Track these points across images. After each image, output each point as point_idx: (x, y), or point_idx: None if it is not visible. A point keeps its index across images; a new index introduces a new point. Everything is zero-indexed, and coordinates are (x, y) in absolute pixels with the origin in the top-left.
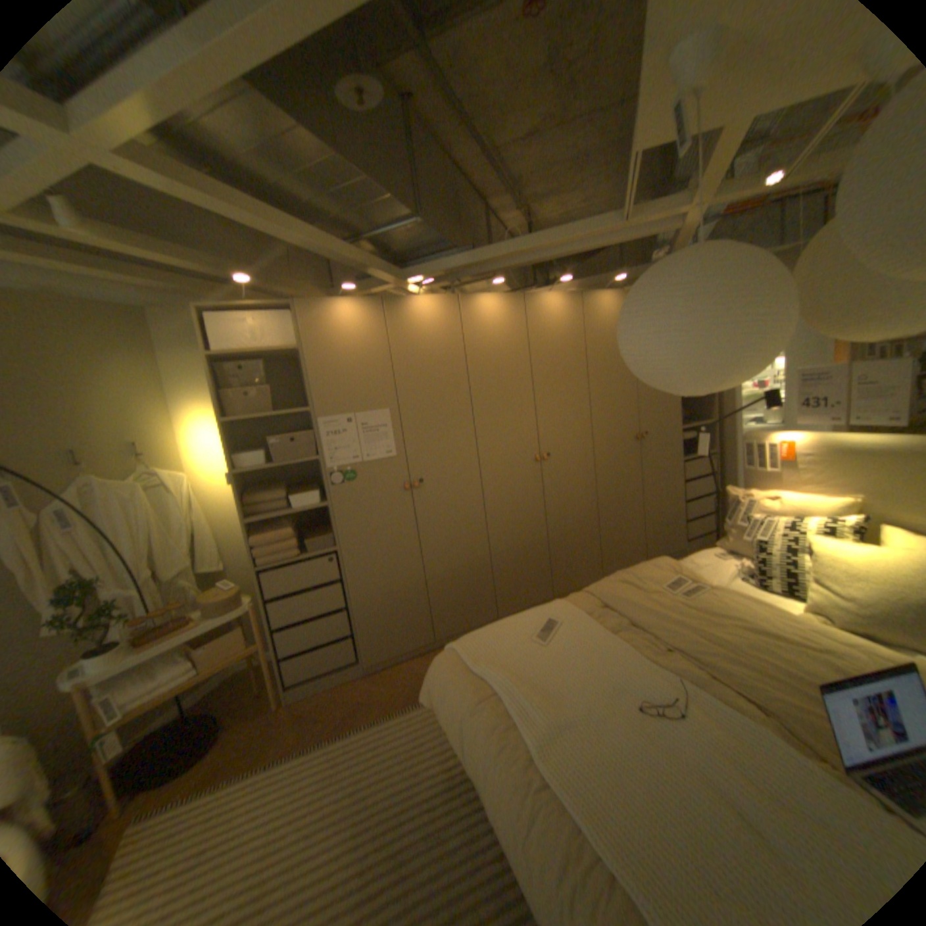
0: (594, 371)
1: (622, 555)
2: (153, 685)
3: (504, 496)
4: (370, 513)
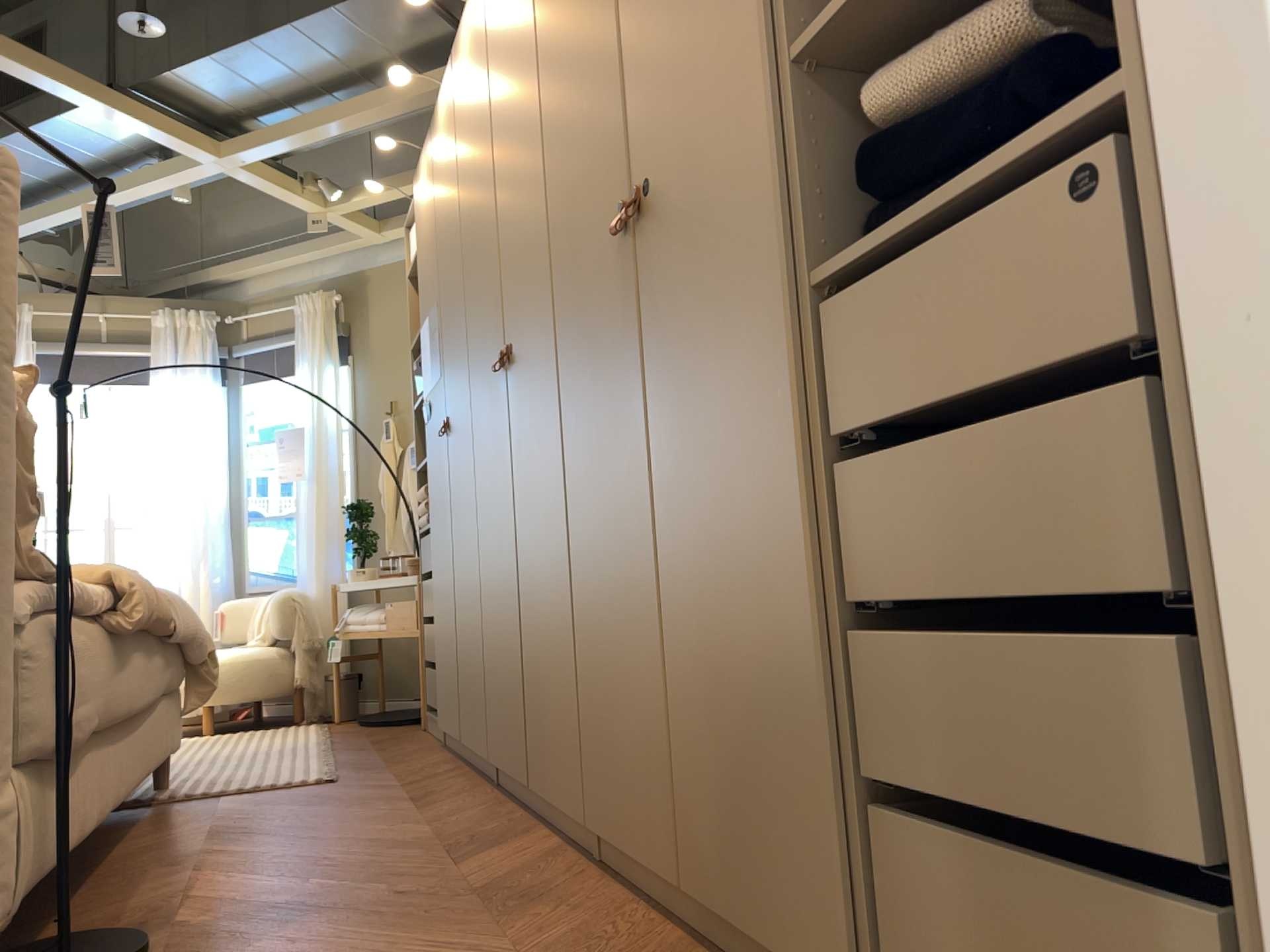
0: (549, 52)
1: (617, 748)
2: (371, 614)
3: (489, 456)
4: (441, 470)
